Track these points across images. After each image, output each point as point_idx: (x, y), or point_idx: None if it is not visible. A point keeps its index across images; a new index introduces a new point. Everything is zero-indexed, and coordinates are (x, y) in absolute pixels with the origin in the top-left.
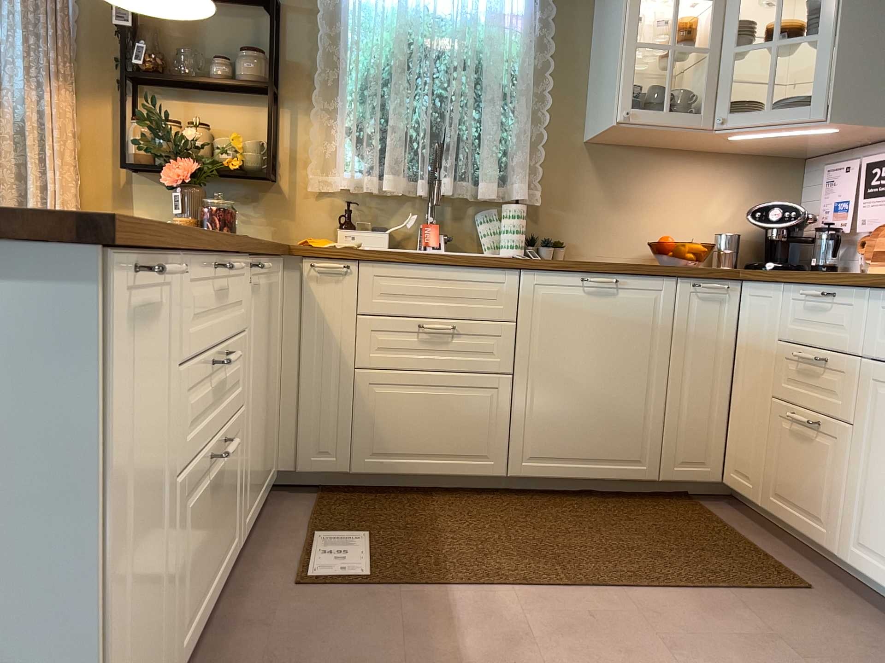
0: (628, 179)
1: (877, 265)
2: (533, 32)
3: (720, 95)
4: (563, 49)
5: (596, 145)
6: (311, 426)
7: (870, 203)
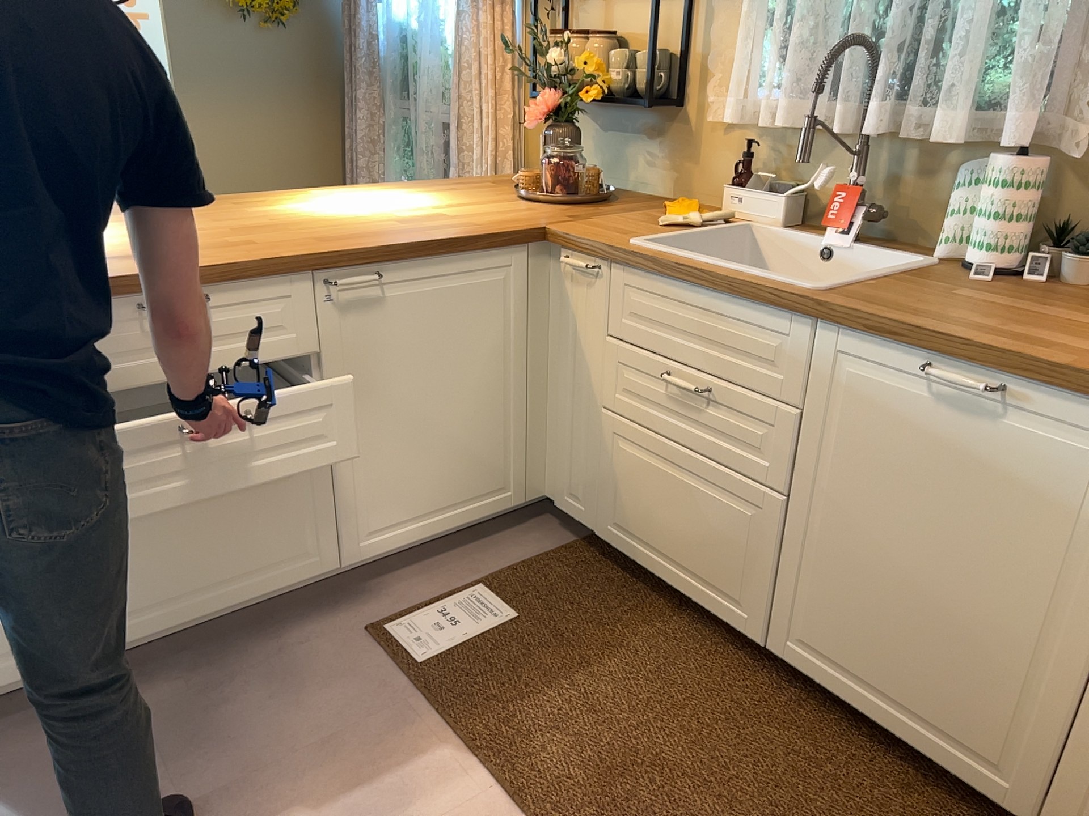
0: None
1: None
2: None
3: None
4: None
5: None
6: (566, 459)
7: None
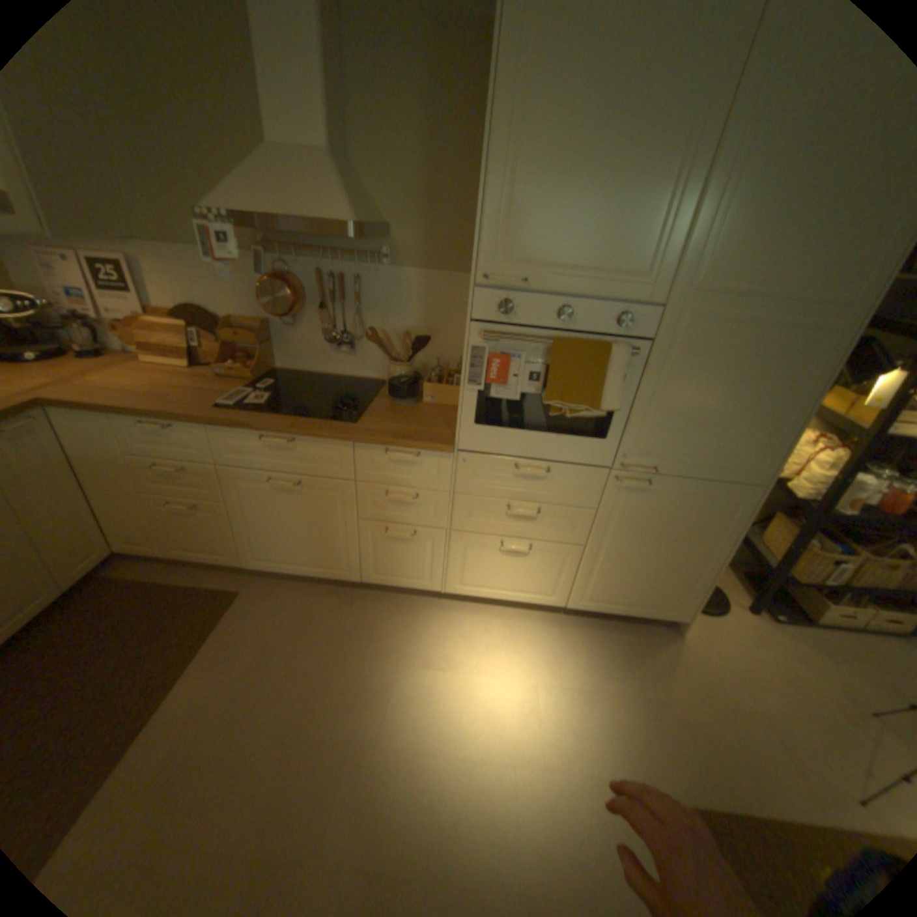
0: None
1: (145, 355)
2: None
3: None
4: None
5: None
6: None
7: (106, 295)
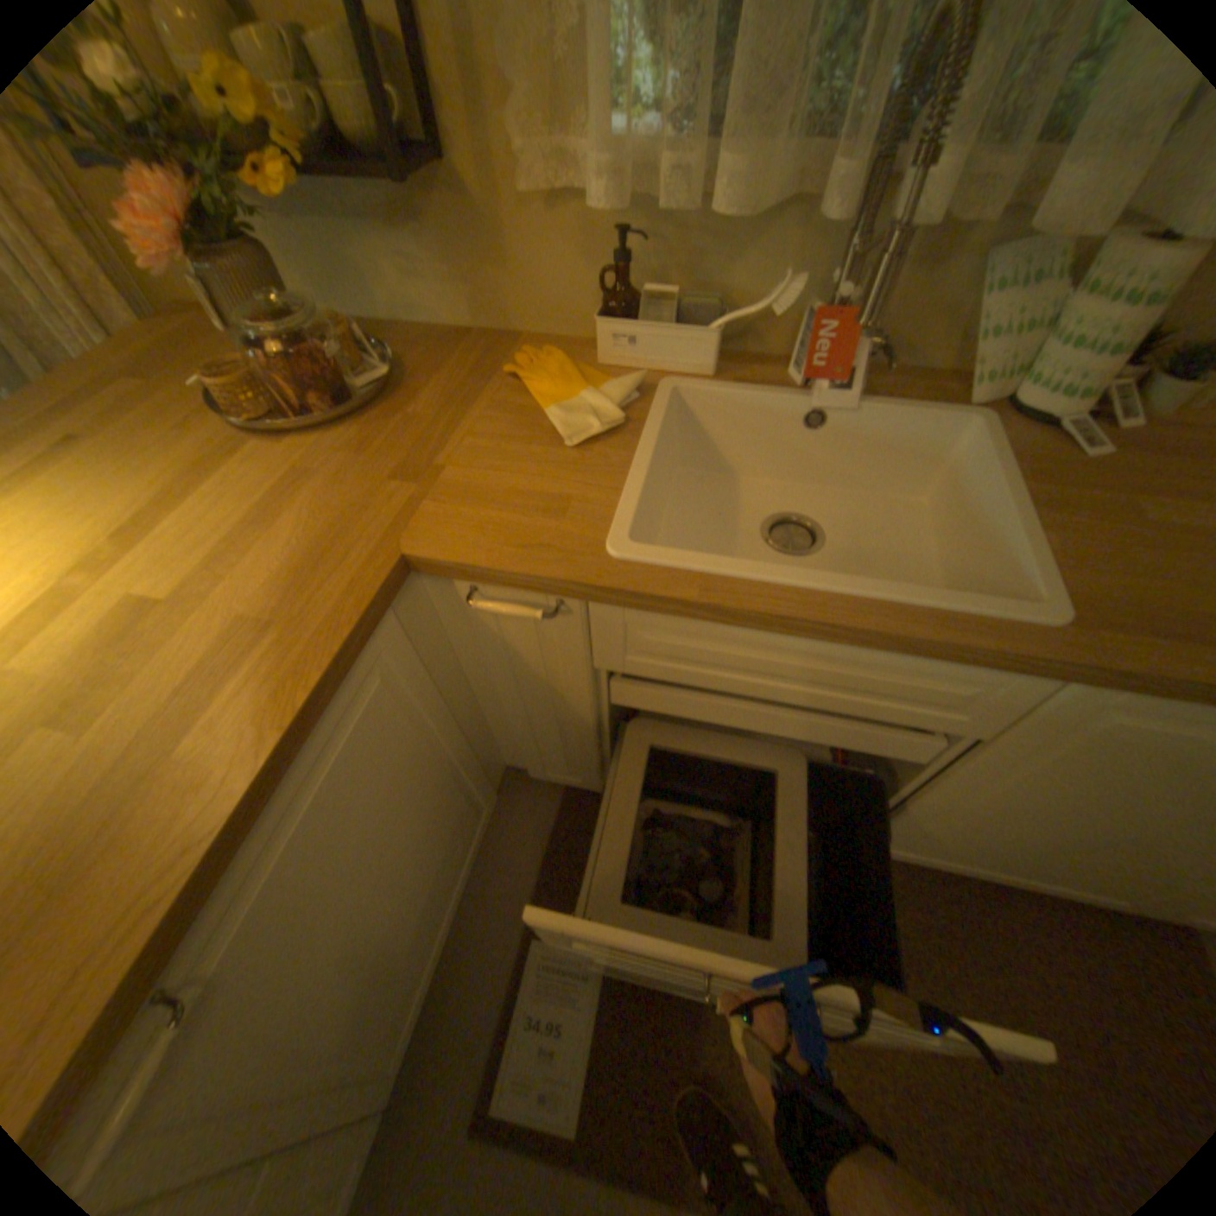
0: None
1: None
2: None
3: None
4: None
5: None
6: (540, 753)
7: None
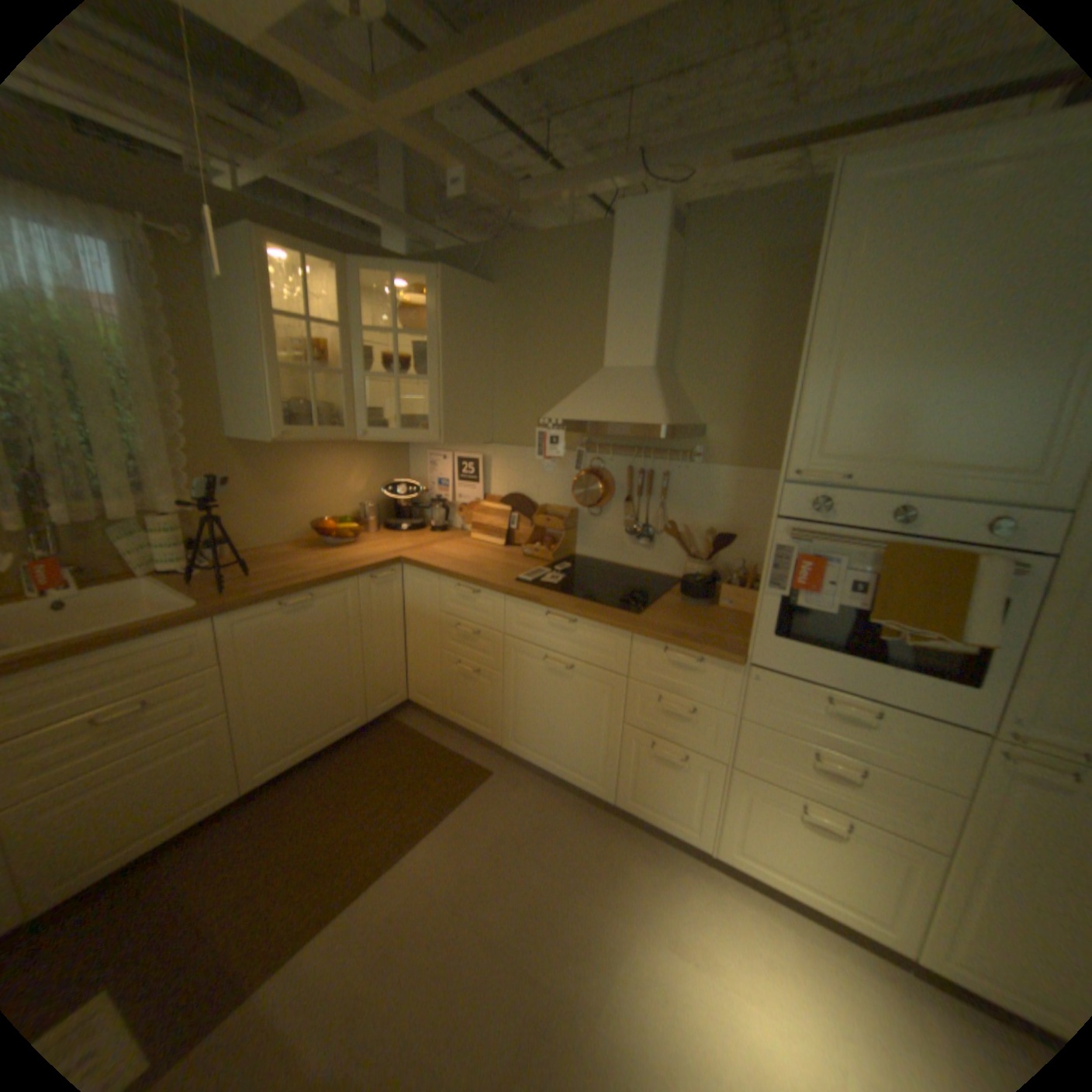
0: (275, 469)
1: (475, 533)
2: (135, 326)
3: (356, 412)
4: (176, 342)
5: (237, 441)
6: None
7: (461, 485)
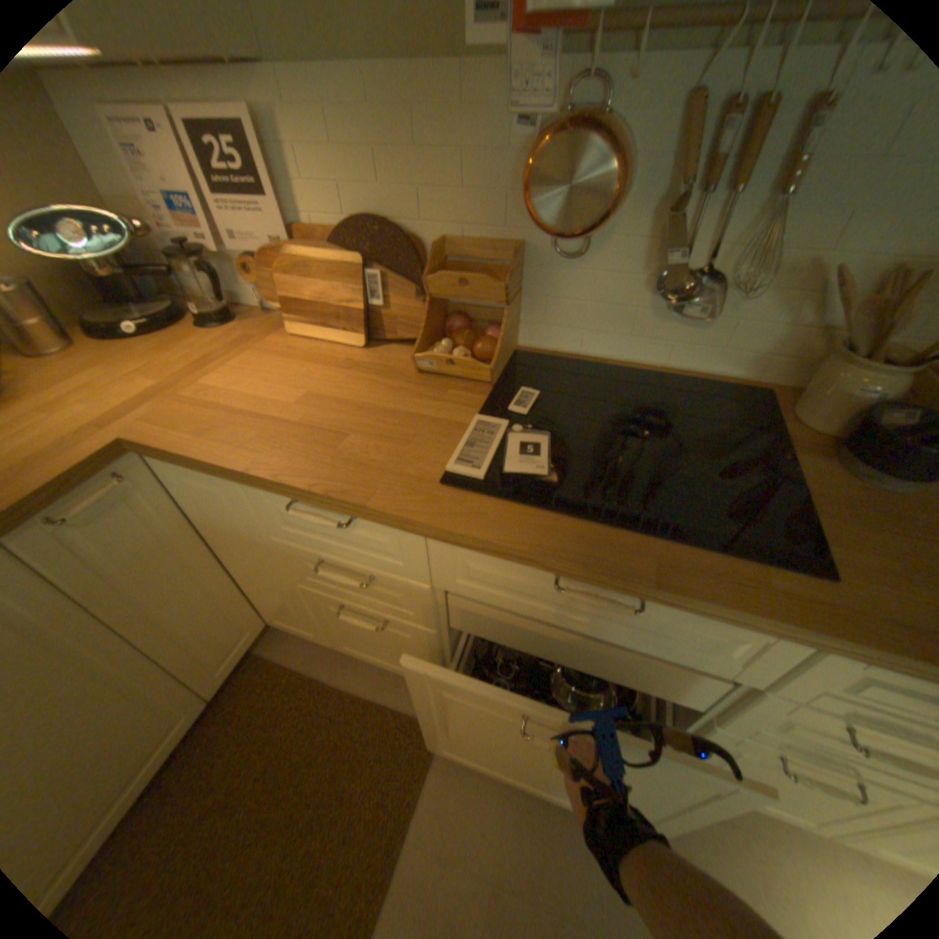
0: None
1: (293, 319)
2: None
3: None
4: None
5: None
6: None
7: (224, 201)
